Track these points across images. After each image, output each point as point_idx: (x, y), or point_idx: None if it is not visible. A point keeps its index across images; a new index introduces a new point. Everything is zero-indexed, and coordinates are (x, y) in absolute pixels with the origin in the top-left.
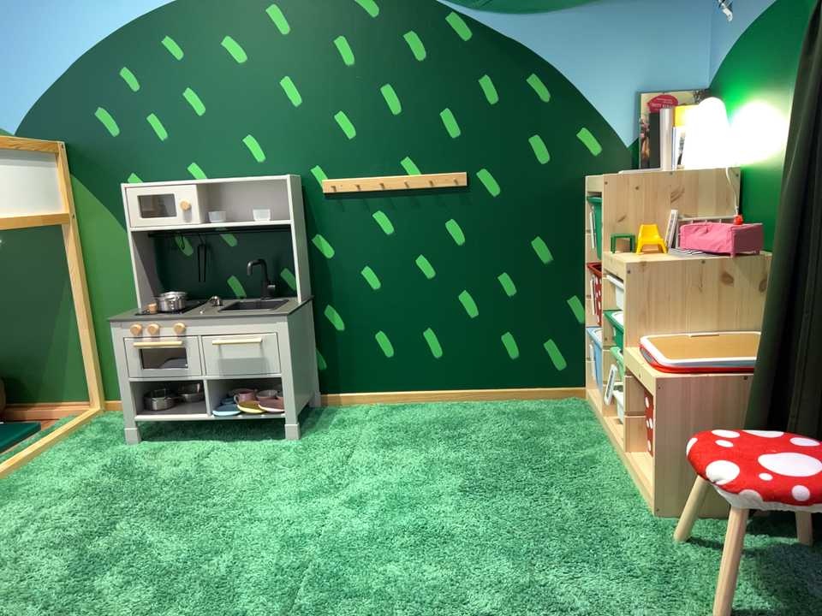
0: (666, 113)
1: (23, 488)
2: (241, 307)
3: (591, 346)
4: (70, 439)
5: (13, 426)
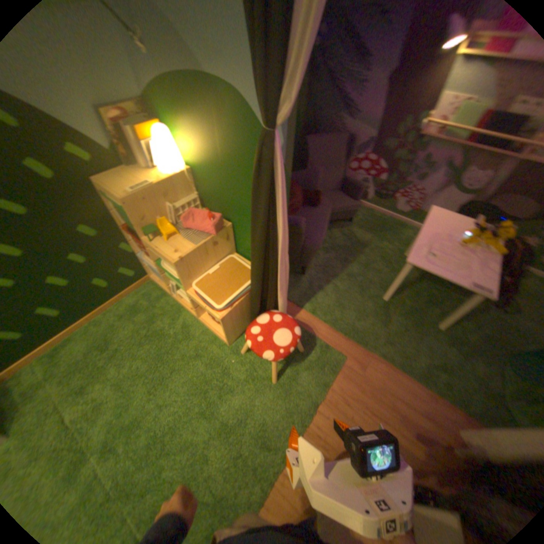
0: (126, 125)
1: None
2: None
3: (145, 265)
4: None
5: None
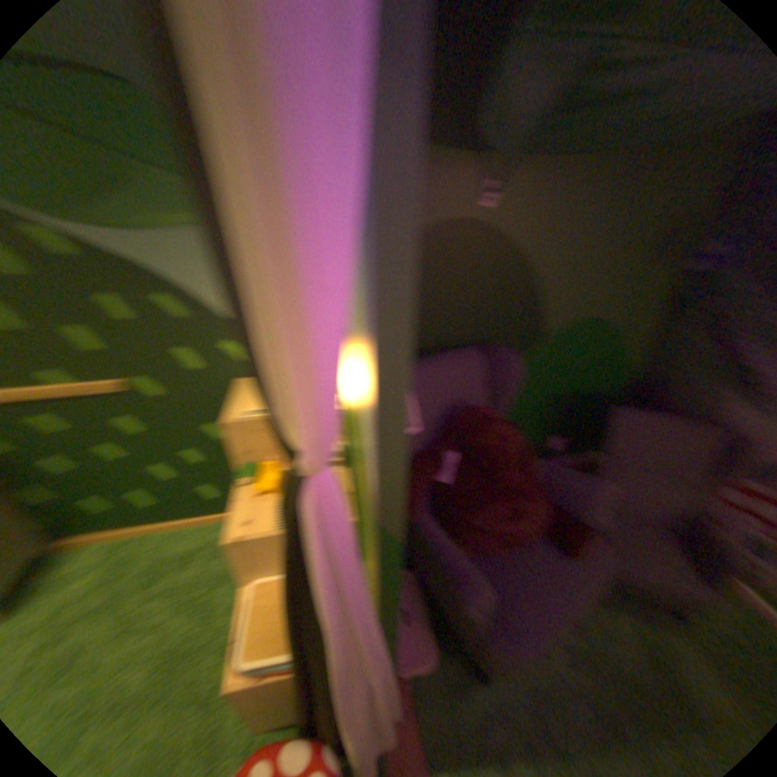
0: None
1: None
2: None
3: None
4: None
5: None
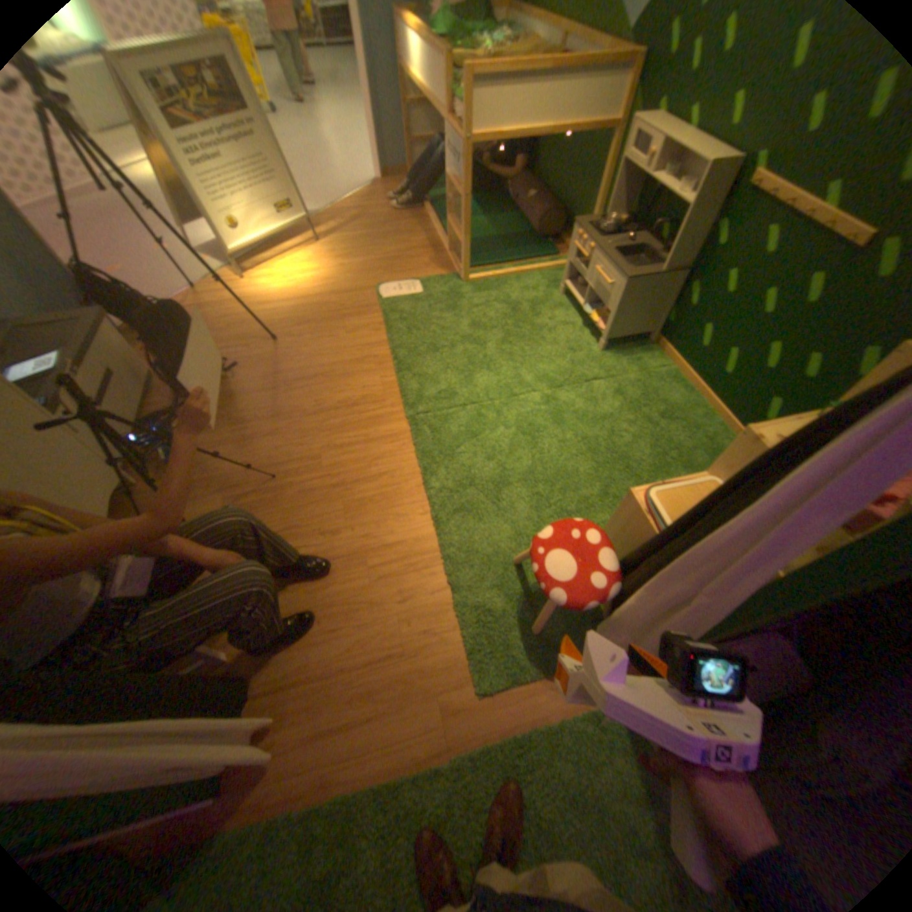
0: None
1: (505, 288)
2: (643, 251)
3: None
4: (552, 273)
5: (555, 247)
